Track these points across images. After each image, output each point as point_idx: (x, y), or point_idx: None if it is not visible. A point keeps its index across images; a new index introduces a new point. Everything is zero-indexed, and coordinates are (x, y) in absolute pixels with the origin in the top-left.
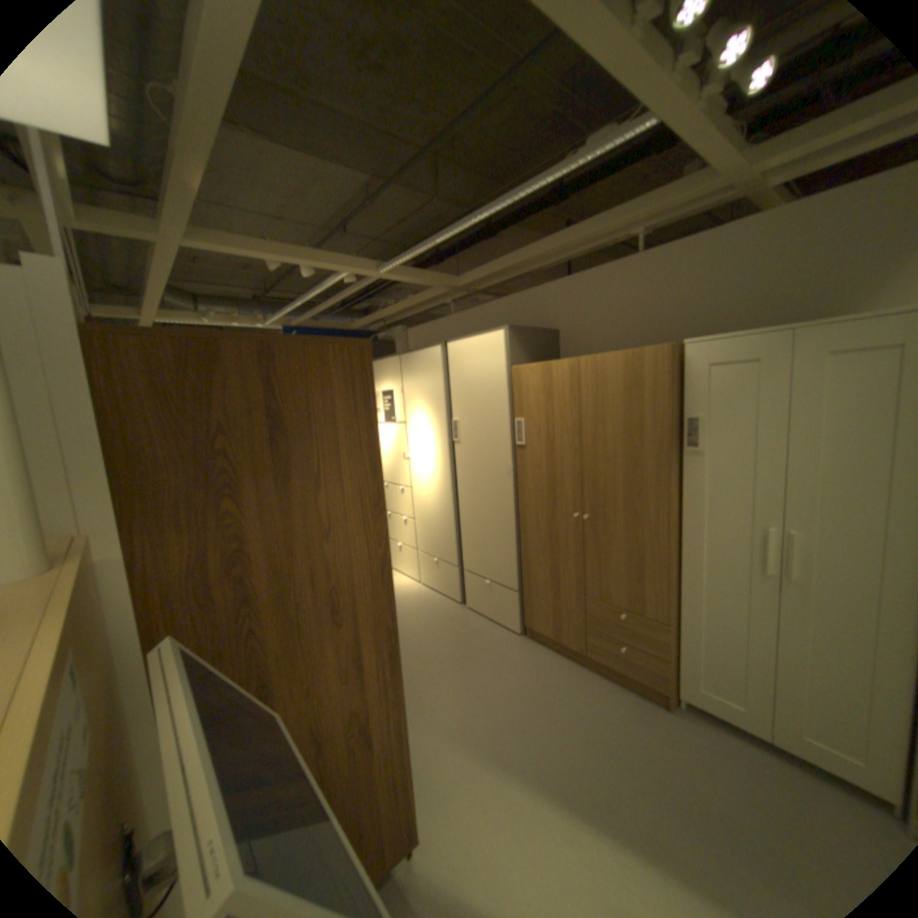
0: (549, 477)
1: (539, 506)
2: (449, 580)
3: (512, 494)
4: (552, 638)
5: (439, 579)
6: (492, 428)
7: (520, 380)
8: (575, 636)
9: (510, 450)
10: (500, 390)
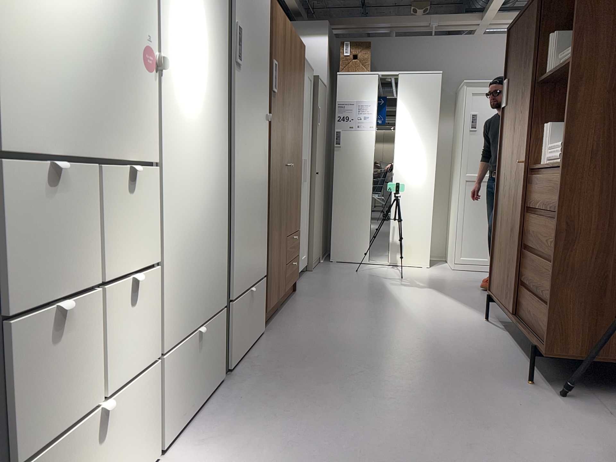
0: (280, 128)
1: (276, 160)
2: (210, 354)
3: (265, 150)
4: (274, 302)
5: (196, 377)
6: (259, 58)
7: (274, 15)
8: (281, 282)
9: (266, 94)
10: (265, 13)
